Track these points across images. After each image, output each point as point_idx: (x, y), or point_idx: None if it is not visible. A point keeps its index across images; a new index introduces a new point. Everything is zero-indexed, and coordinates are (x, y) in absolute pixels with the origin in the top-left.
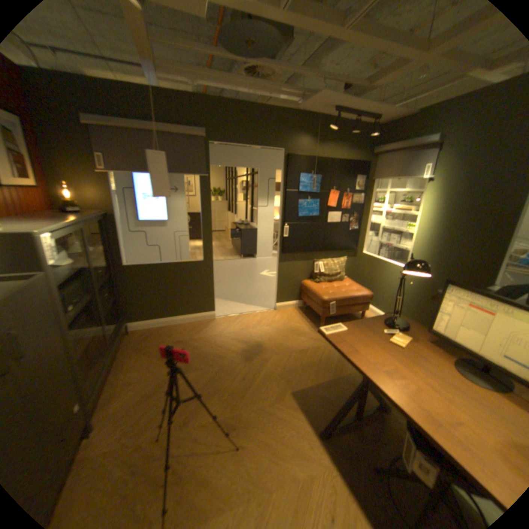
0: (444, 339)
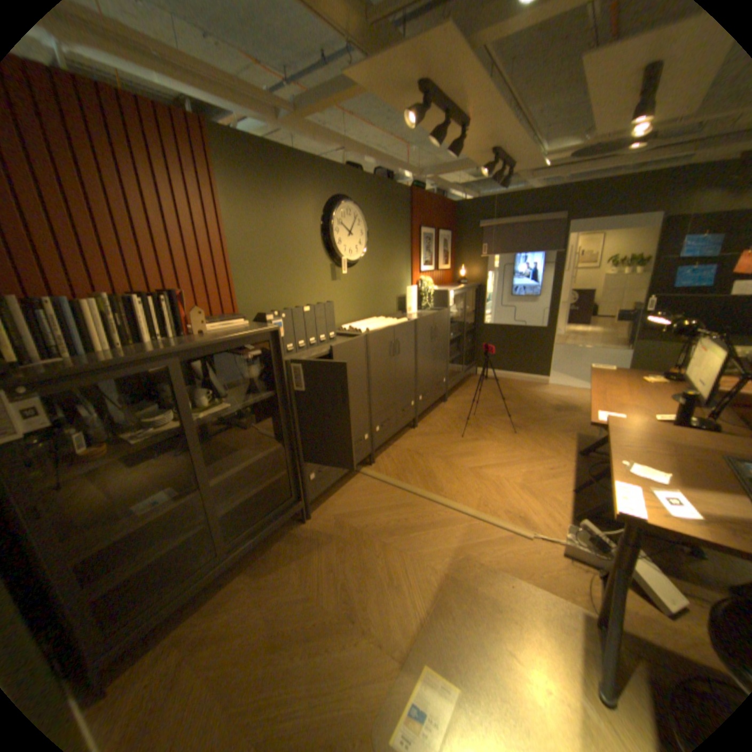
0: (688, 380)
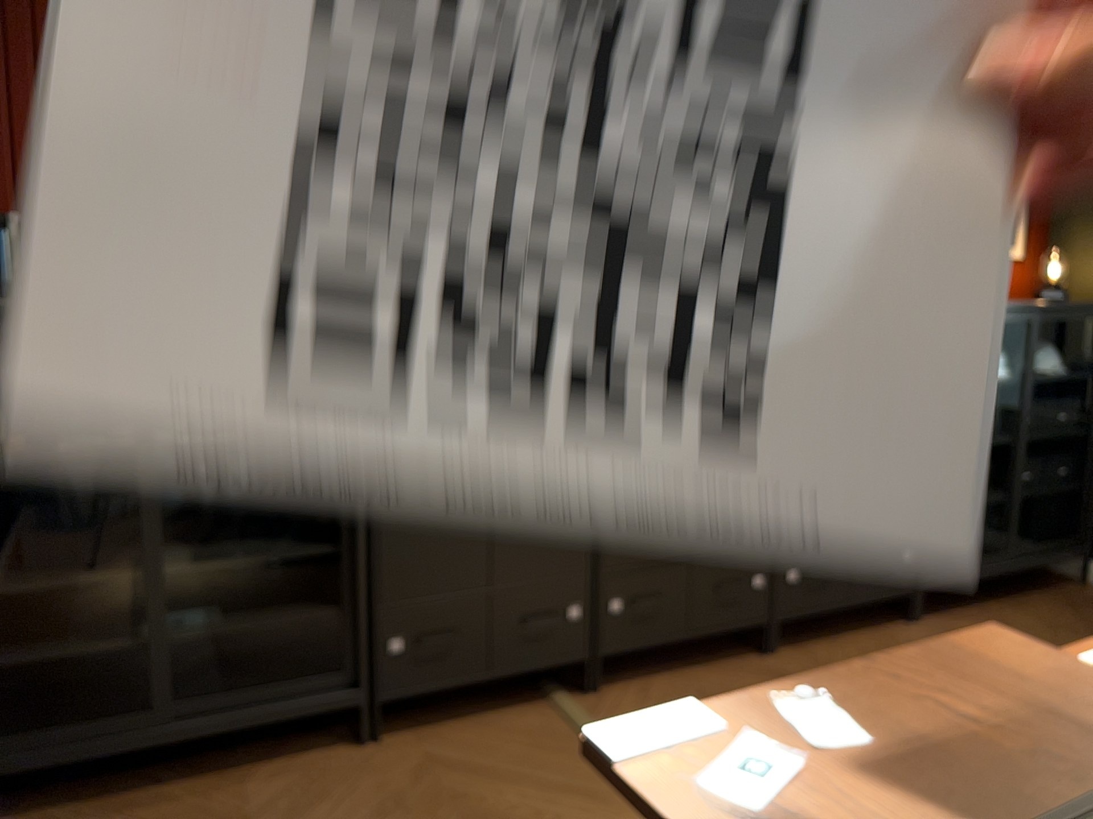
0: None
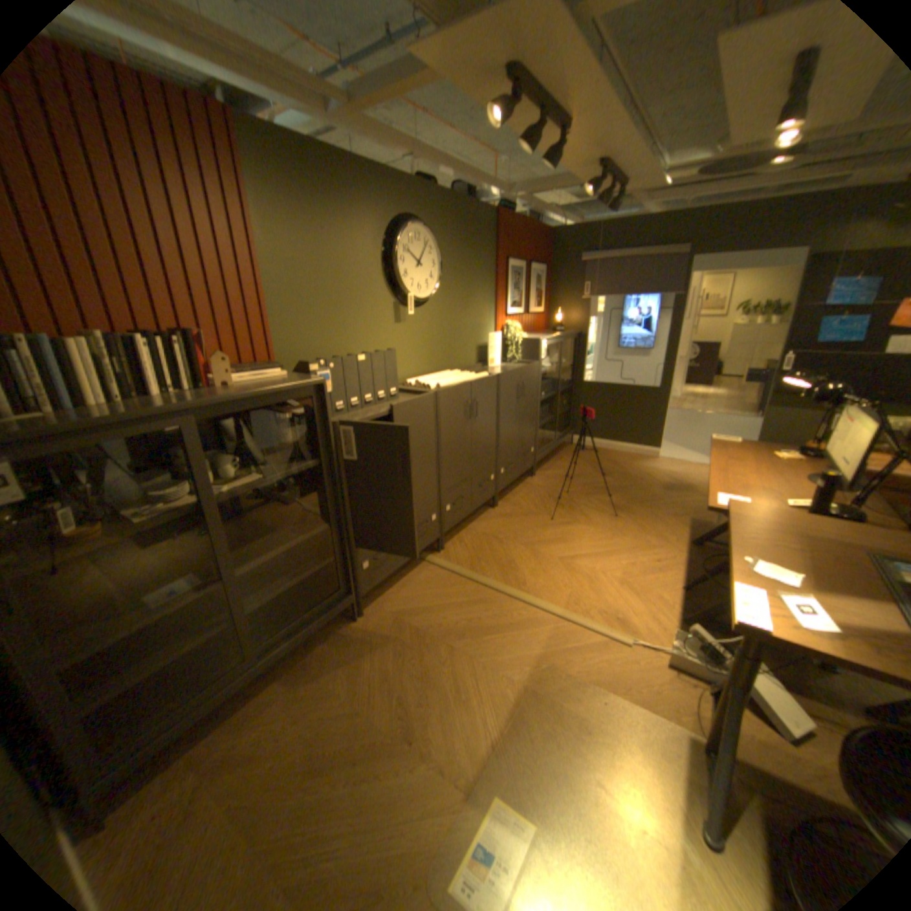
0: (828, 456)
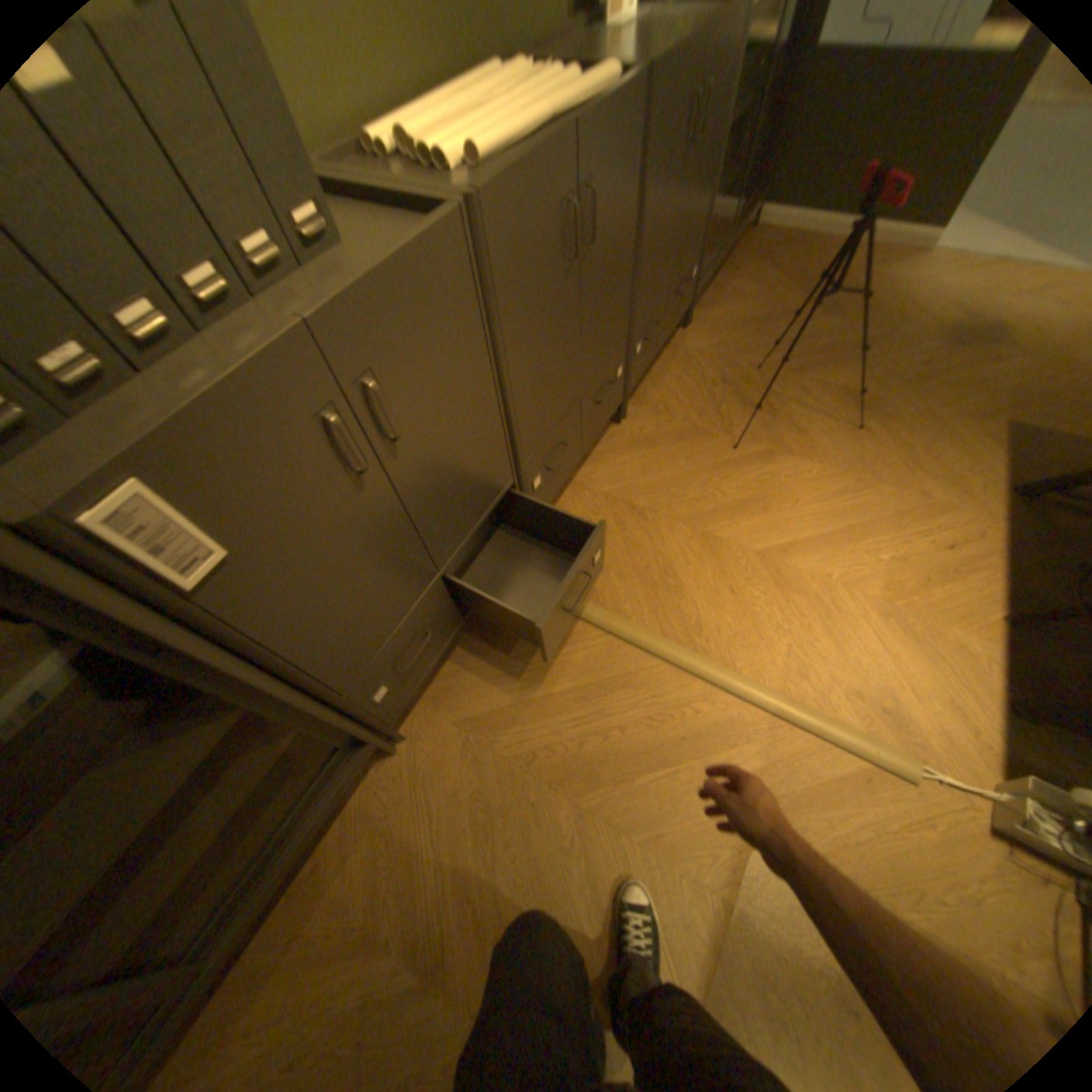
0: None
